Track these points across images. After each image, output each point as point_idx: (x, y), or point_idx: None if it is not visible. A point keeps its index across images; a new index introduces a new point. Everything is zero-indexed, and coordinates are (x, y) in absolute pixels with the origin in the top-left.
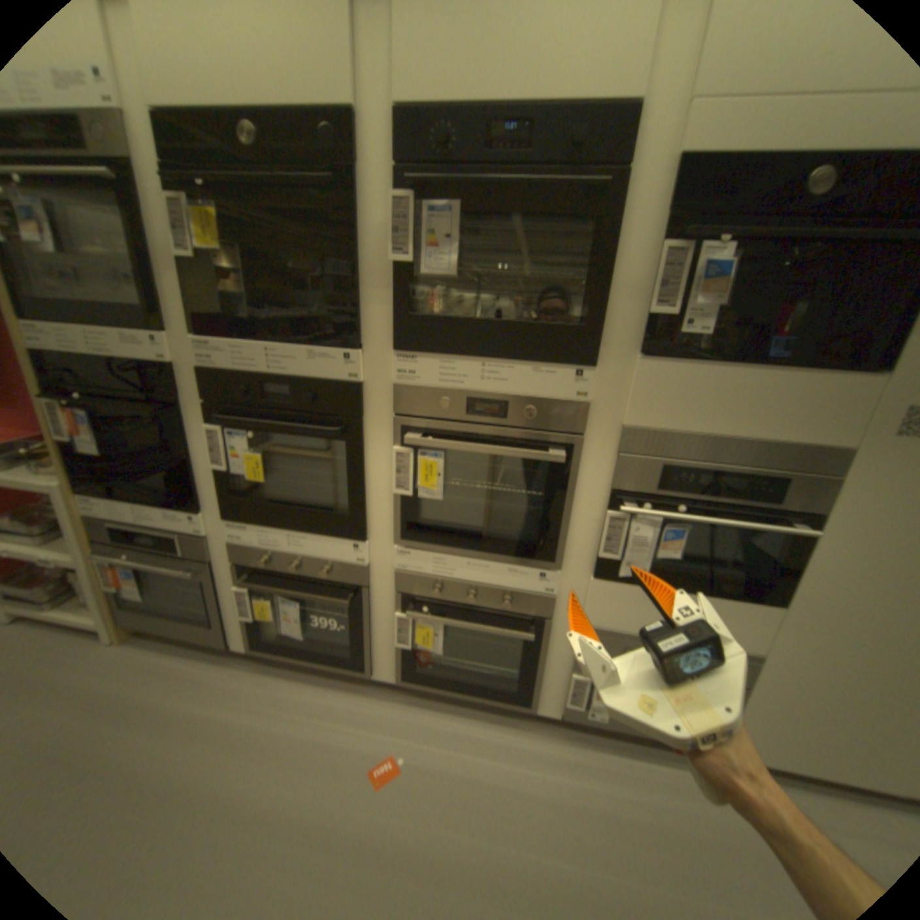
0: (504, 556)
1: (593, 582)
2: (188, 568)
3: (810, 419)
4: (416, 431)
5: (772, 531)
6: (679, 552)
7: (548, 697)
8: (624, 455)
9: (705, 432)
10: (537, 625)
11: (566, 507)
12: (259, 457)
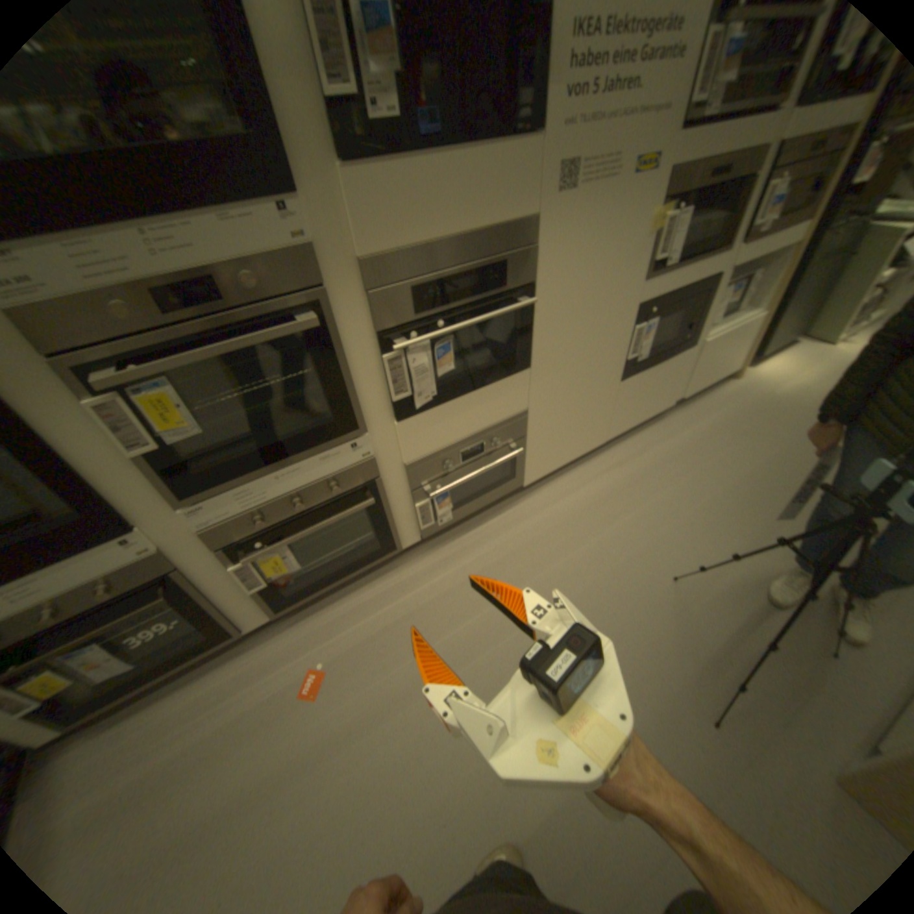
0: (305, 450)
1: (395, 427)
2: None
3: (502, 197)
4: (96, 365)
5: (505, 313)
6: (449, 364)
7: (401, 533)
8: (371, 292)
9: (429, 239)
10: (367, 488)
11: (340, 371)
12: None
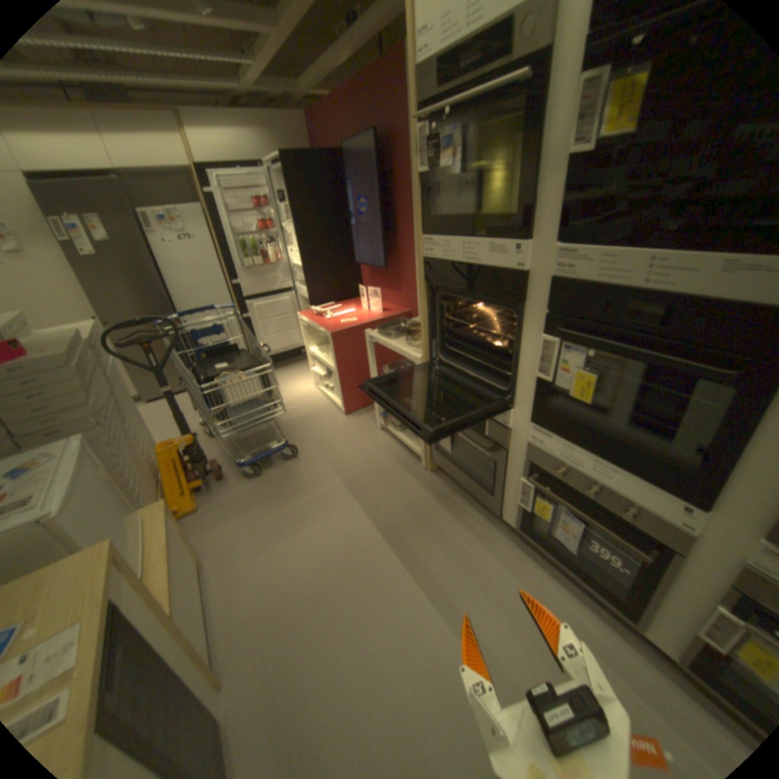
0: None
1: None
2: (491, 445)
3: None
4: None
5: None
6: None
7: None
8: None
9: None
10: None
11: None
12: (596, 376)
